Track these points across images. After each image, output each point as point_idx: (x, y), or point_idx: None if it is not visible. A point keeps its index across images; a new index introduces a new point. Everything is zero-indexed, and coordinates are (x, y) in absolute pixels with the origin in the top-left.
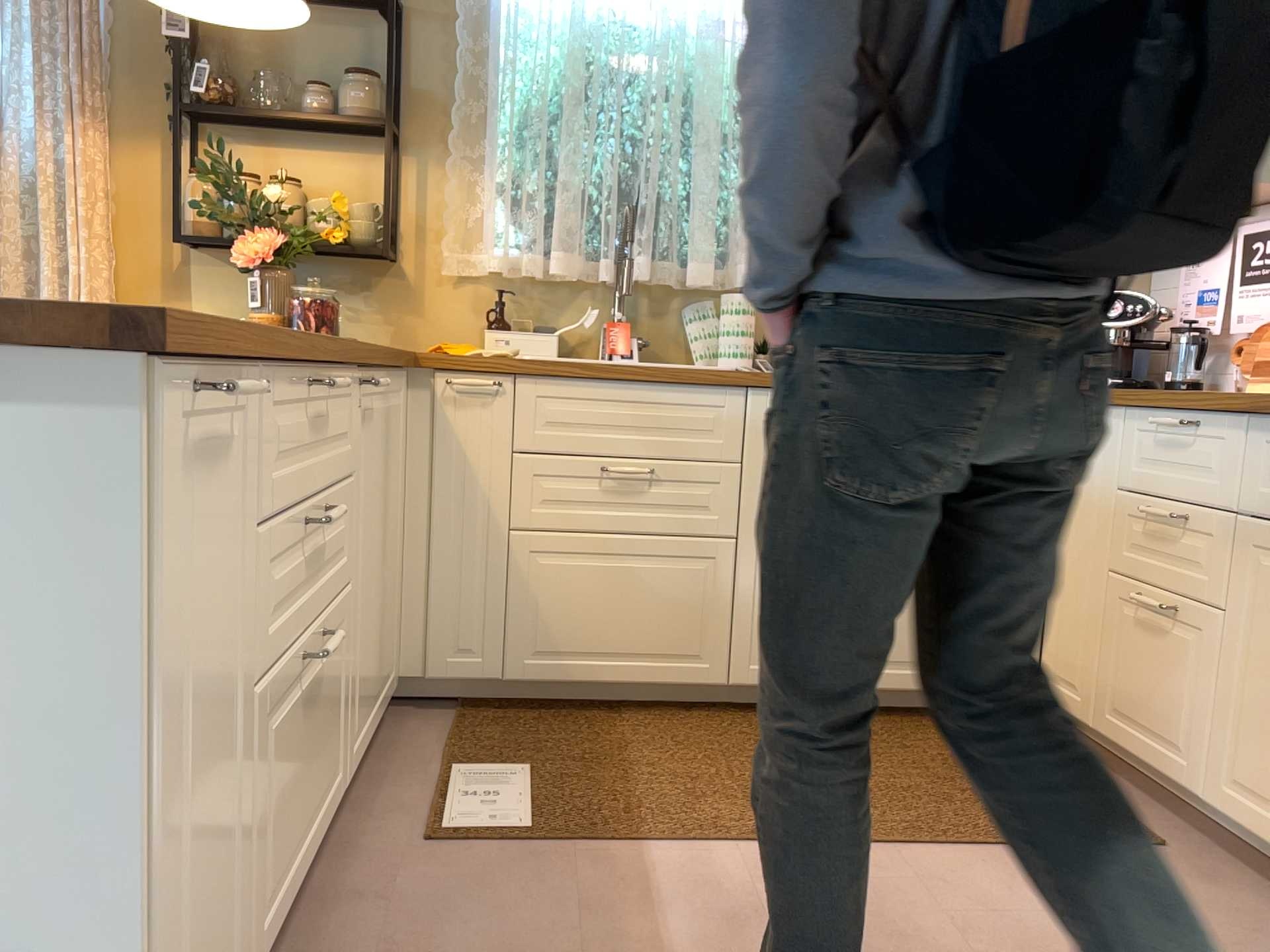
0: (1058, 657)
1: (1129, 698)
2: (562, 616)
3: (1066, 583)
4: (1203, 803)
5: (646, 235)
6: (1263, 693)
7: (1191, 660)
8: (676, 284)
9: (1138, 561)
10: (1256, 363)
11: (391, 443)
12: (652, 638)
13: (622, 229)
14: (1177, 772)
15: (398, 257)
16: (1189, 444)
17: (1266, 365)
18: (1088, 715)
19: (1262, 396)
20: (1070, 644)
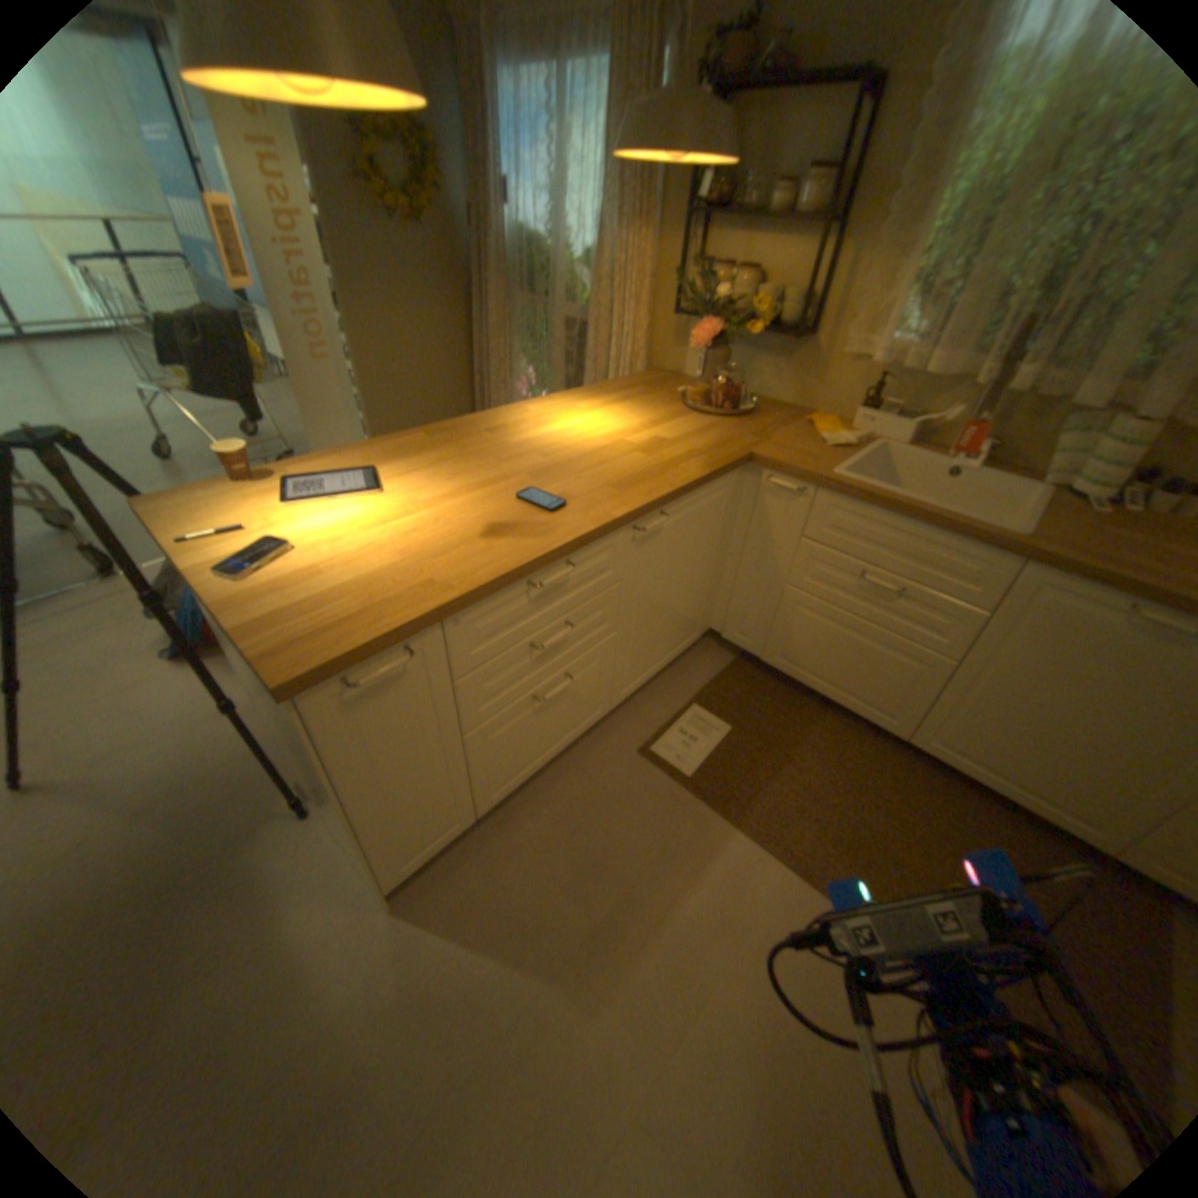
0: None
1: None
2: (806, 647)
3: None
4: None
5: (1046, 345)
6: None
7: None
8: (1067, 393)
9: None
10: None
11: (704, 526)
12: (863, 689)
13: (1018, 337)
14: None
15: (815, 333)
16: None
17: None
18: None
19: None
20: None
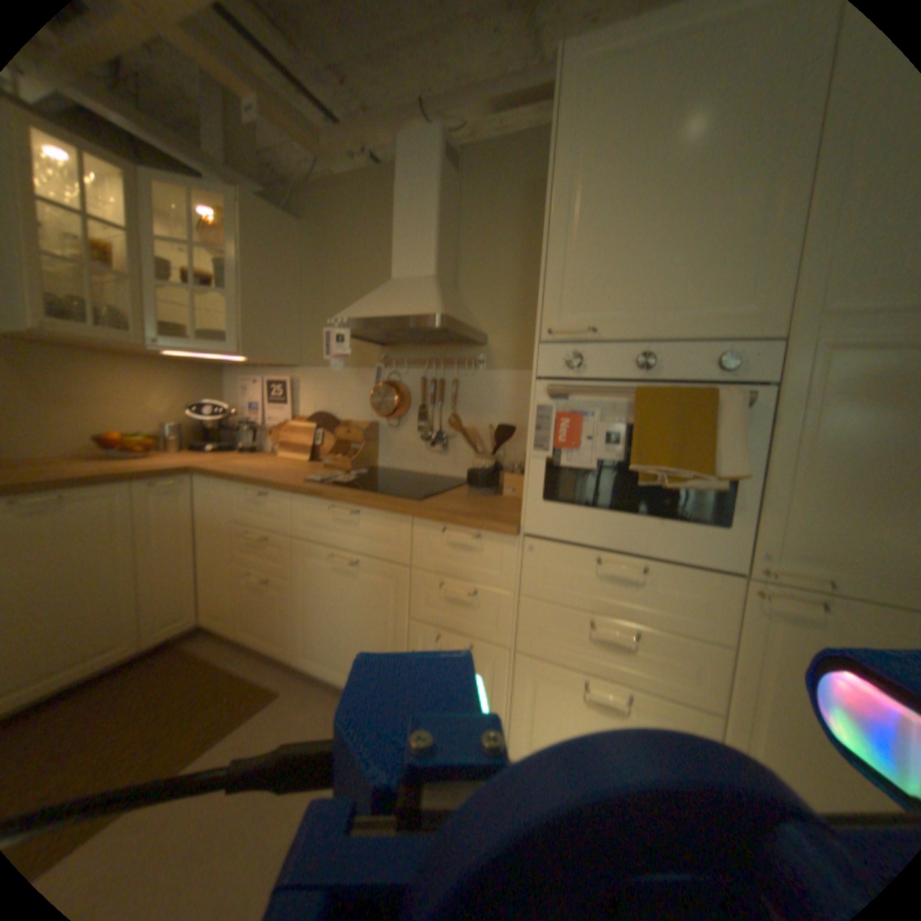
0: (203, 609)
1: (246, 625)
2: None
3: (202, 571)
4: (288, 667)
5: None
6: (308, 617)
7: (274, 606)
8: None
9: (241, 559)
10: (277, 443)
11: None
12: None
13: None
14: (274, 656)
15: None
16: (260, 504)
17: (282, 445)
18: (225, 636)
19: (291, 482)
20: (209, 602)
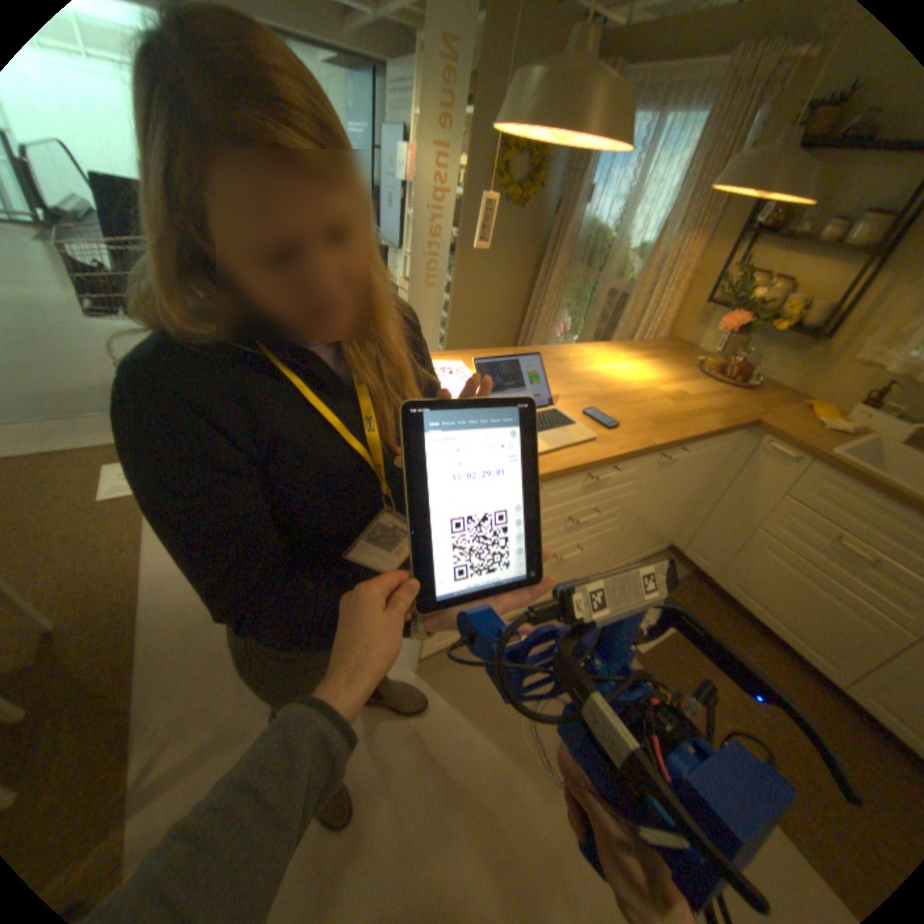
0: None
1: None
2: (764, 583)
3: None
4: None
5: None
6: None
7: None
8: None
9: None
10: None
11: (706, 465)
12: (810, 633)
13: None
14: None
15: (833, 337)
16: None
17: None
18: None
19: None
20: None
